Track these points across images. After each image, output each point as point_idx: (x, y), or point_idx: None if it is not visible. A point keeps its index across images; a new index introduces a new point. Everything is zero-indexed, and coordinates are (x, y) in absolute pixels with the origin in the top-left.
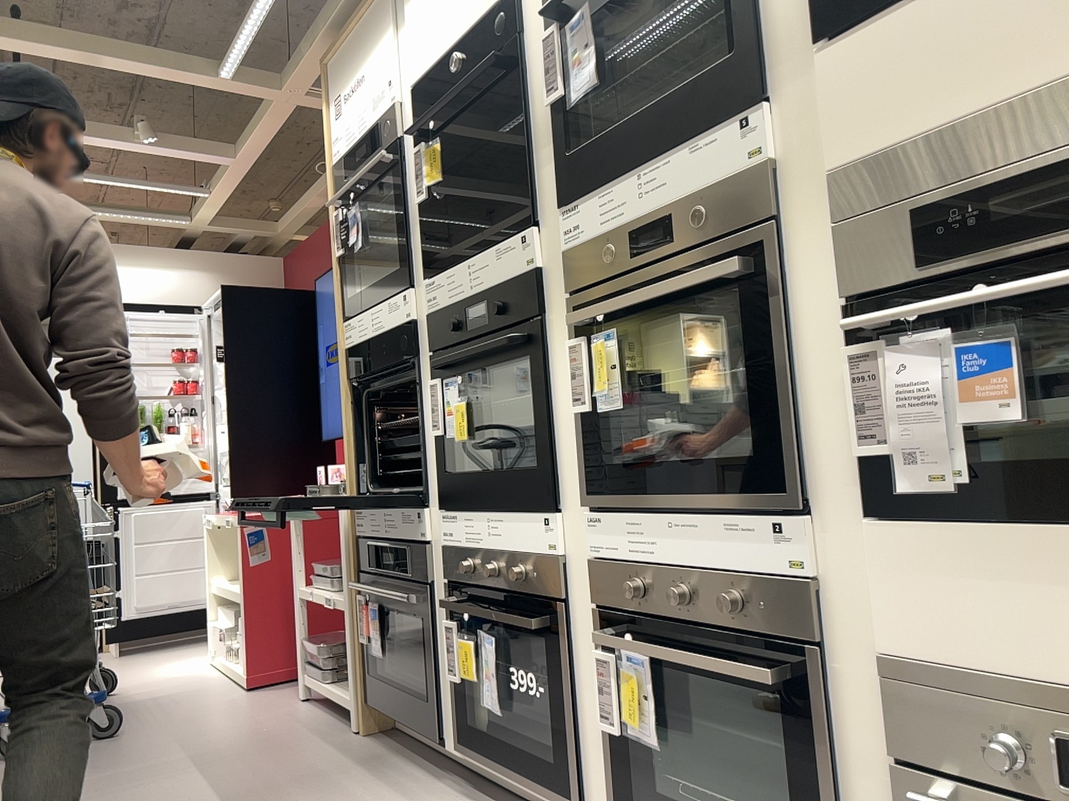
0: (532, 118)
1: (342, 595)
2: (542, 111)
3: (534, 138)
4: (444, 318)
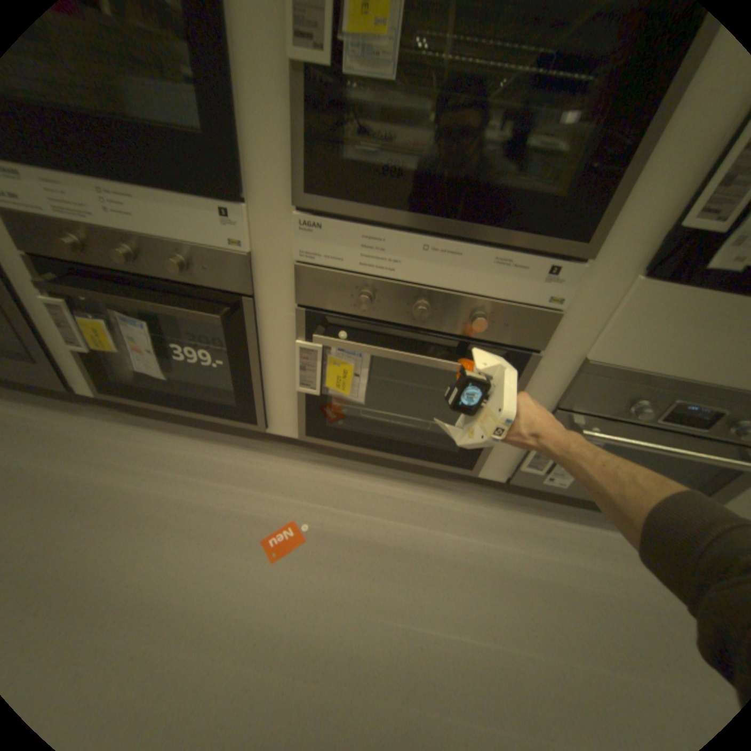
0: None
1: None
2: None
3: None
4: None
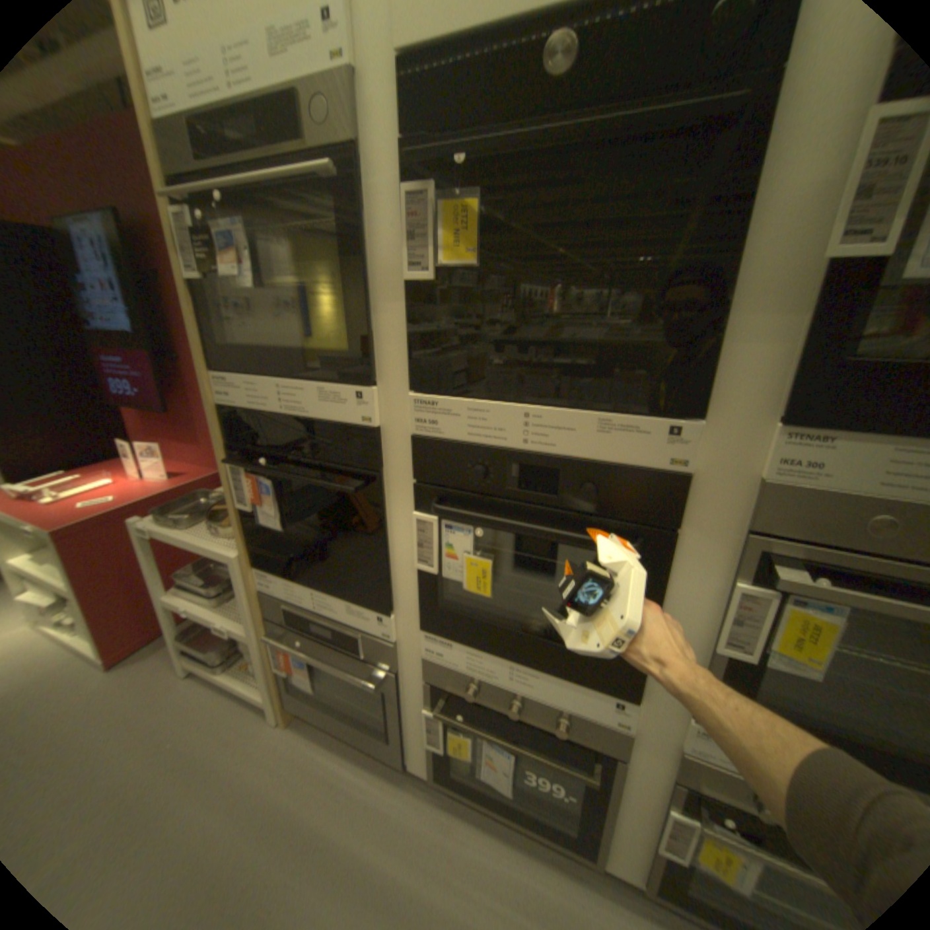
0: (753, 248)
1: (233, 621)
2: (788, 246)
3: (745, 284)
4: (457, 456)
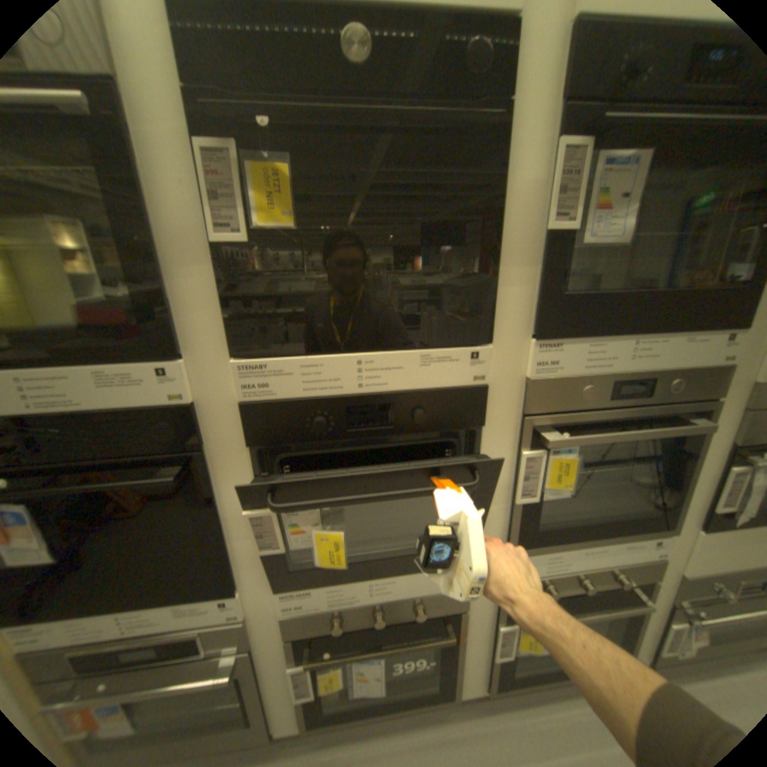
0: (506, 222)
1: None
2: (525, 221)
3: (503, 247)
4: (293, 412)
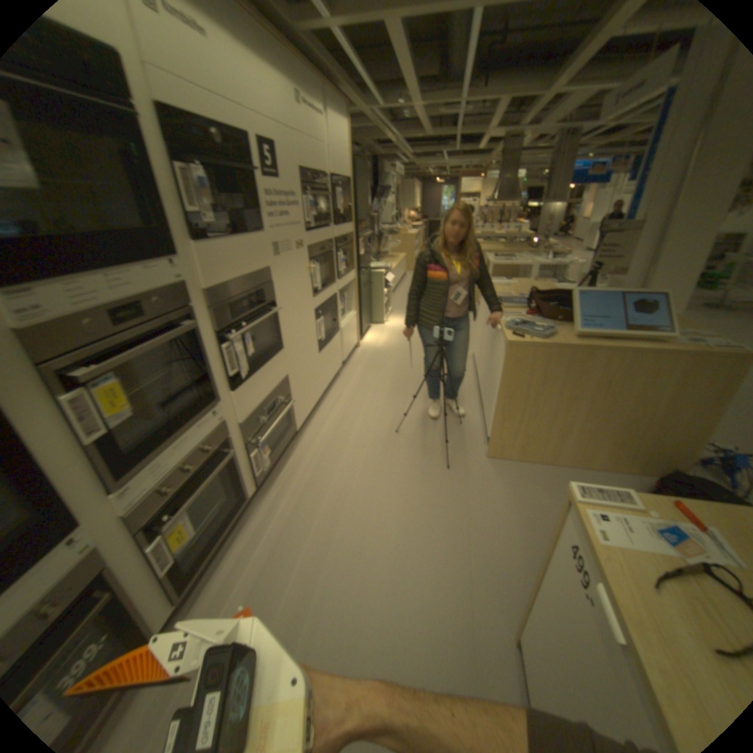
0: None
1: None
2: None
3: None
4: None
